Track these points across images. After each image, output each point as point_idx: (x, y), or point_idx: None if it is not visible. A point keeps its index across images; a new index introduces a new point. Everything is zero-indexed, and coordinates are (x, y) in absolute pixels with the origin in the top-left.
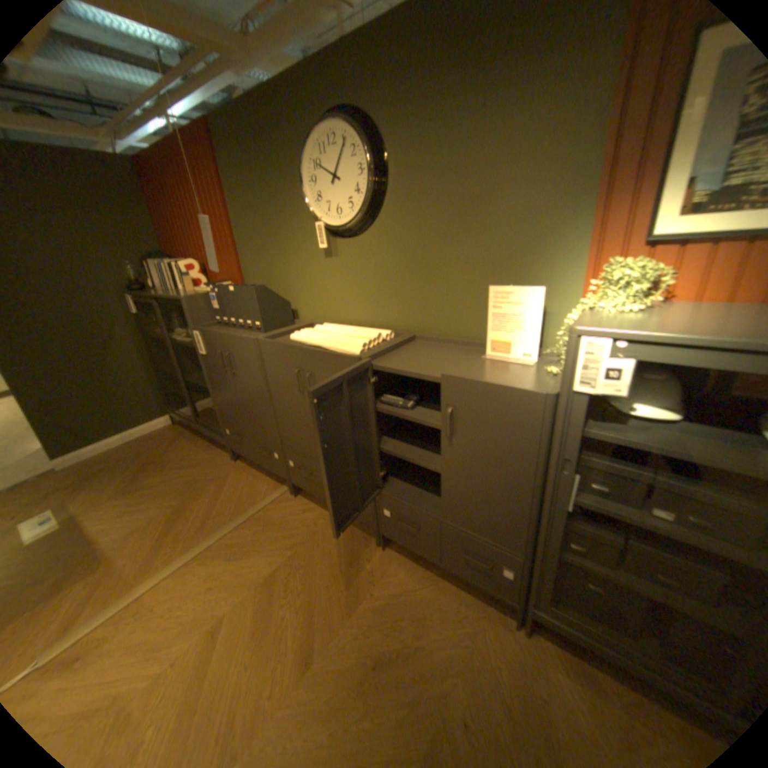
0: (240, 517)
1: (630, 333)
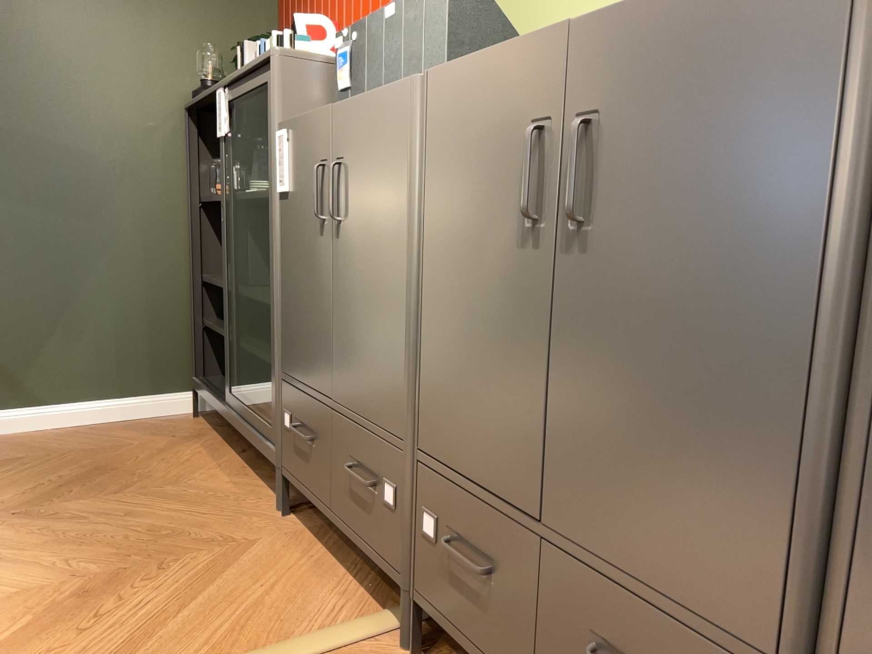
0: None
1: None
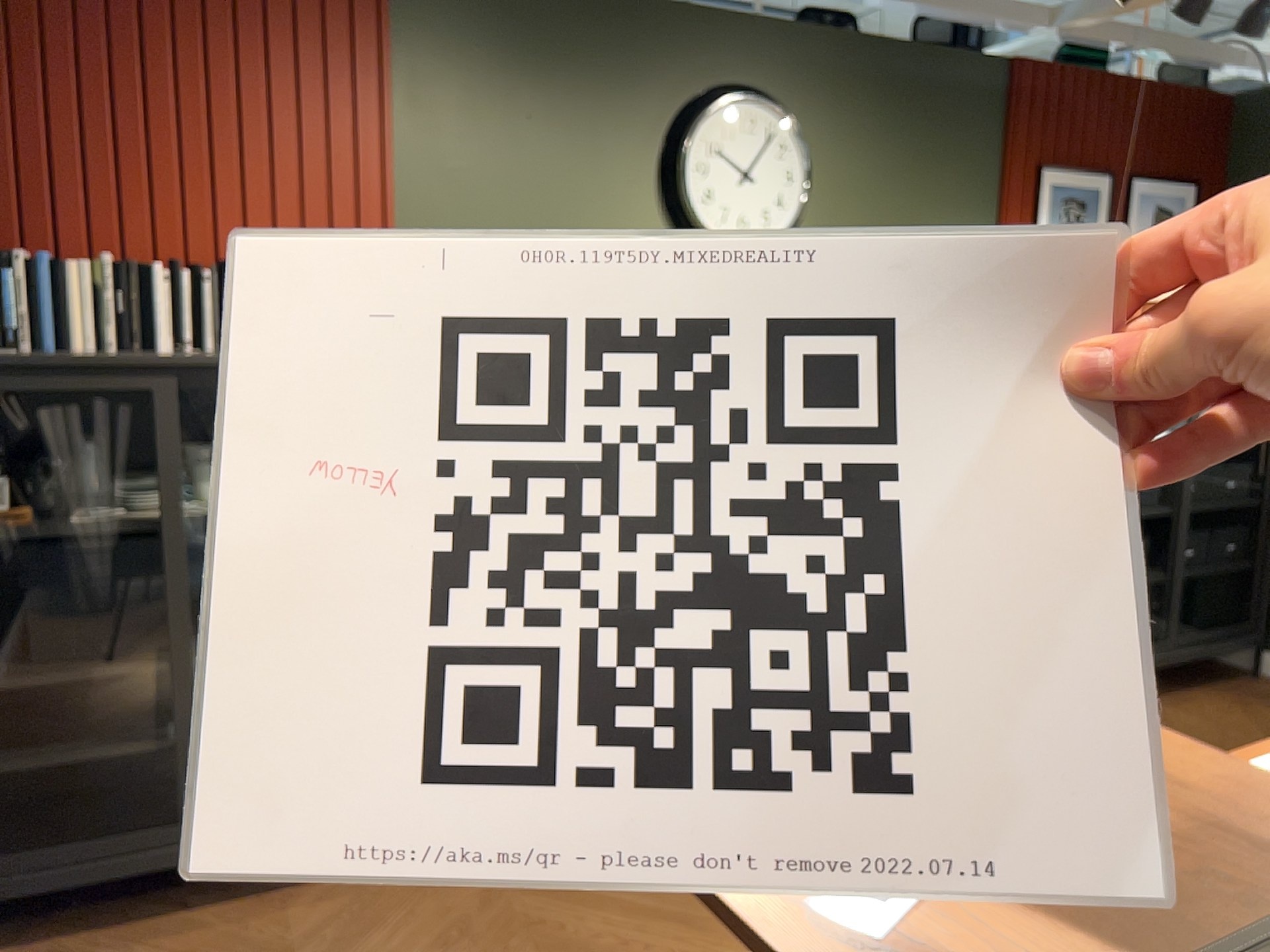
0: None
1: None
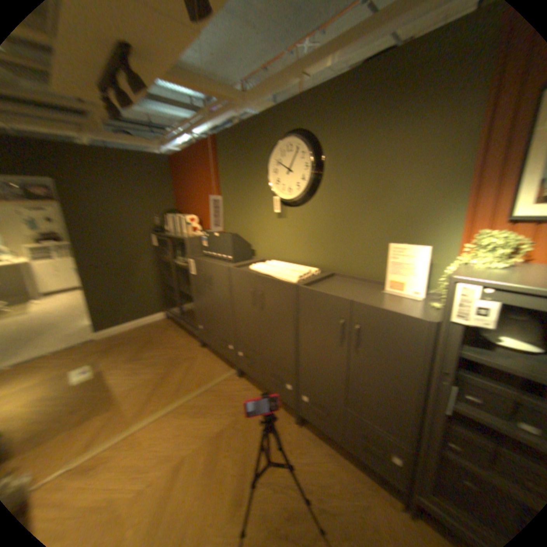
0: (201, 387)
1: (496, 282)
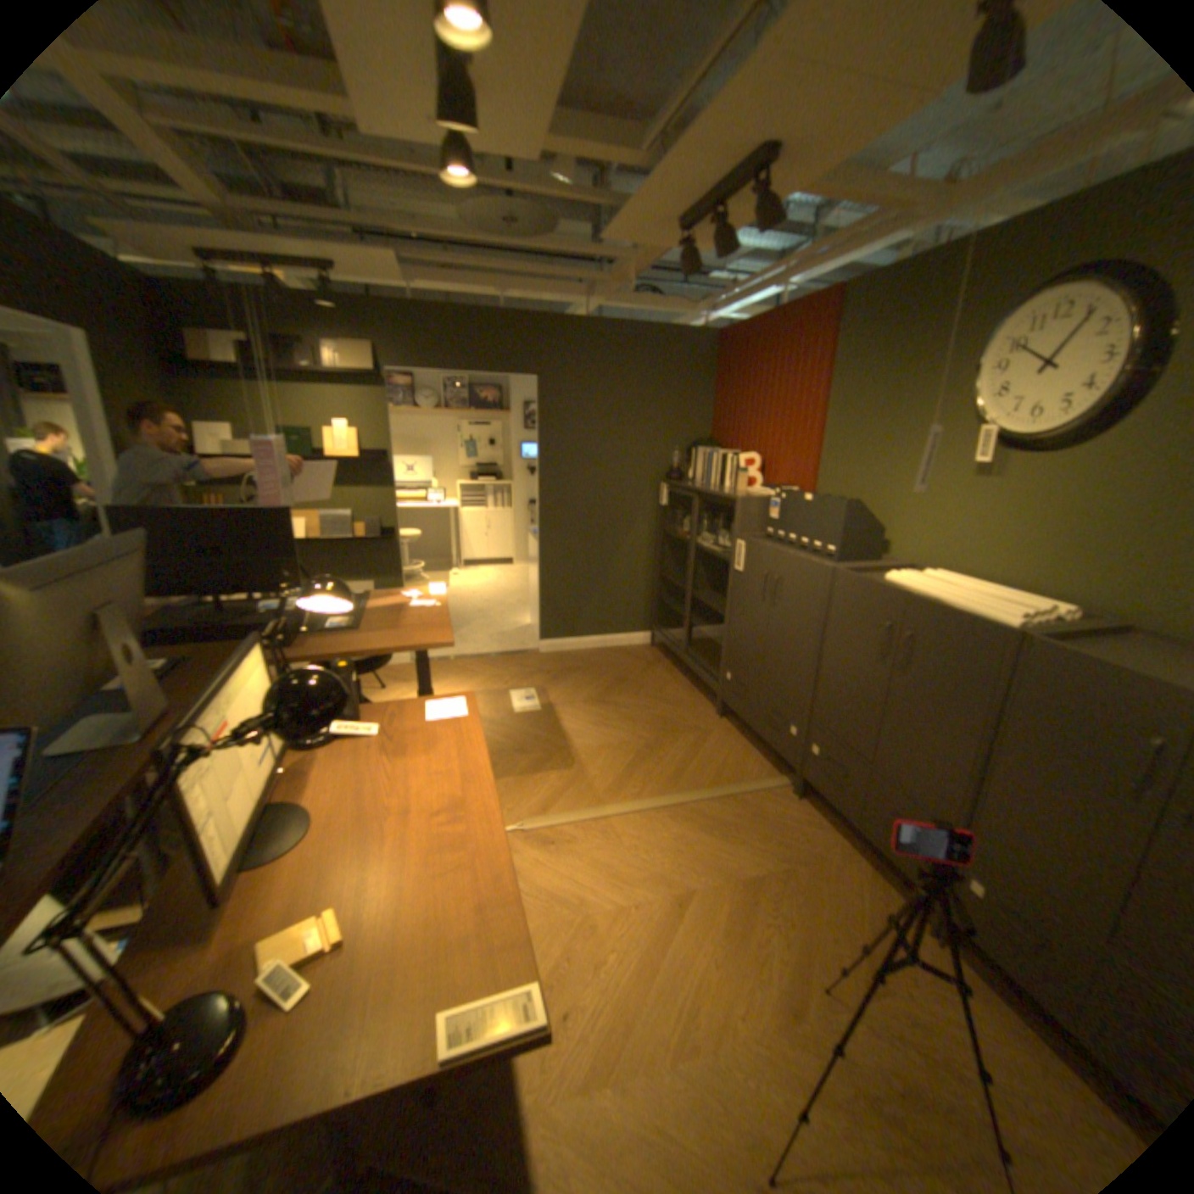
0: (725, 789)
1: None
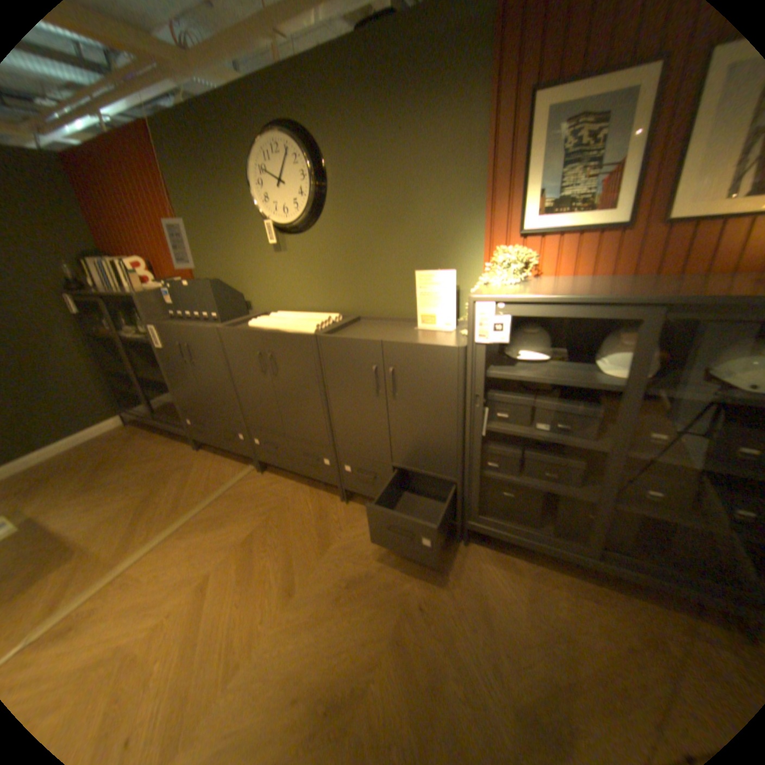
0: (212, 496)
1: (505, 297)
